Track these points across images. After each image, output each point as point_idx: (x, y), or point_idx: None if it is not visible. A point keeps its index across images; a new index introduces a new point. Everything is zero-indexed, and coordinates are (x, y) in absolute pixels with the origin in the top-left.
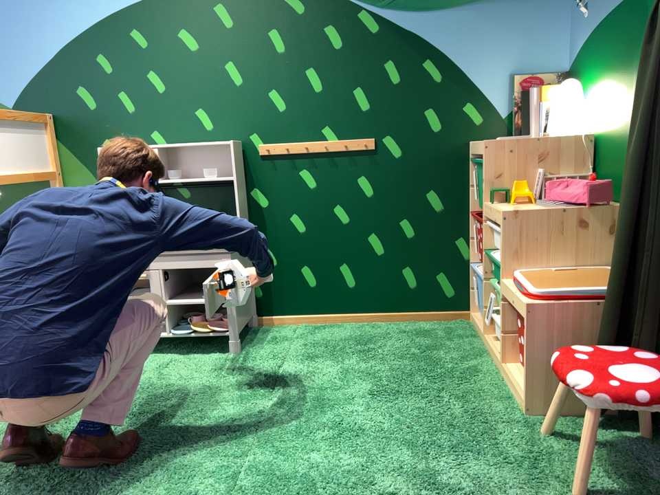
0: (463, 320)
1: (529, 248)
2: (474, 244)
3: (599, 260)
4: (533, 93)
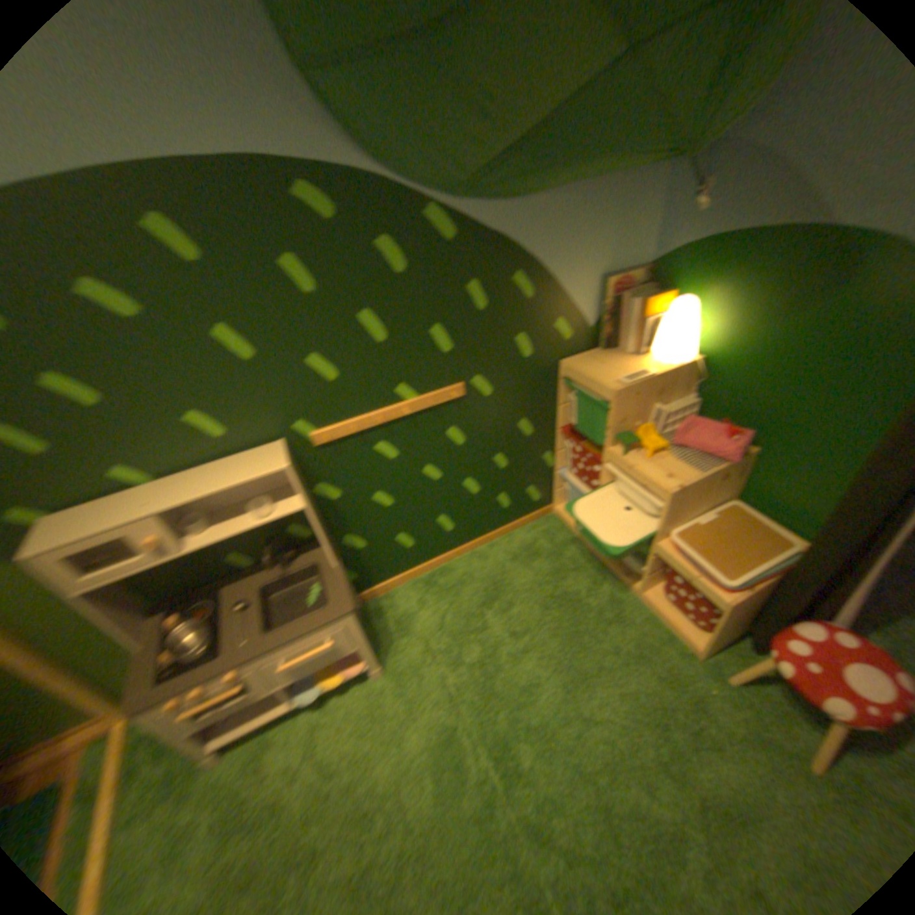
0: (550, 515)
1: (684, 513)
2: (561, 456)
3: (727, 498)
4: (636, 304)
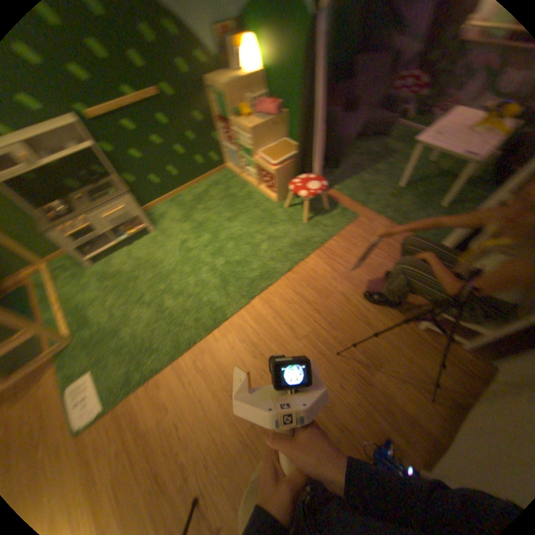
0: (226, 169)
1: (261, 141)
2: (222, 134)
3: (282, 137)
4: (231, 41)
